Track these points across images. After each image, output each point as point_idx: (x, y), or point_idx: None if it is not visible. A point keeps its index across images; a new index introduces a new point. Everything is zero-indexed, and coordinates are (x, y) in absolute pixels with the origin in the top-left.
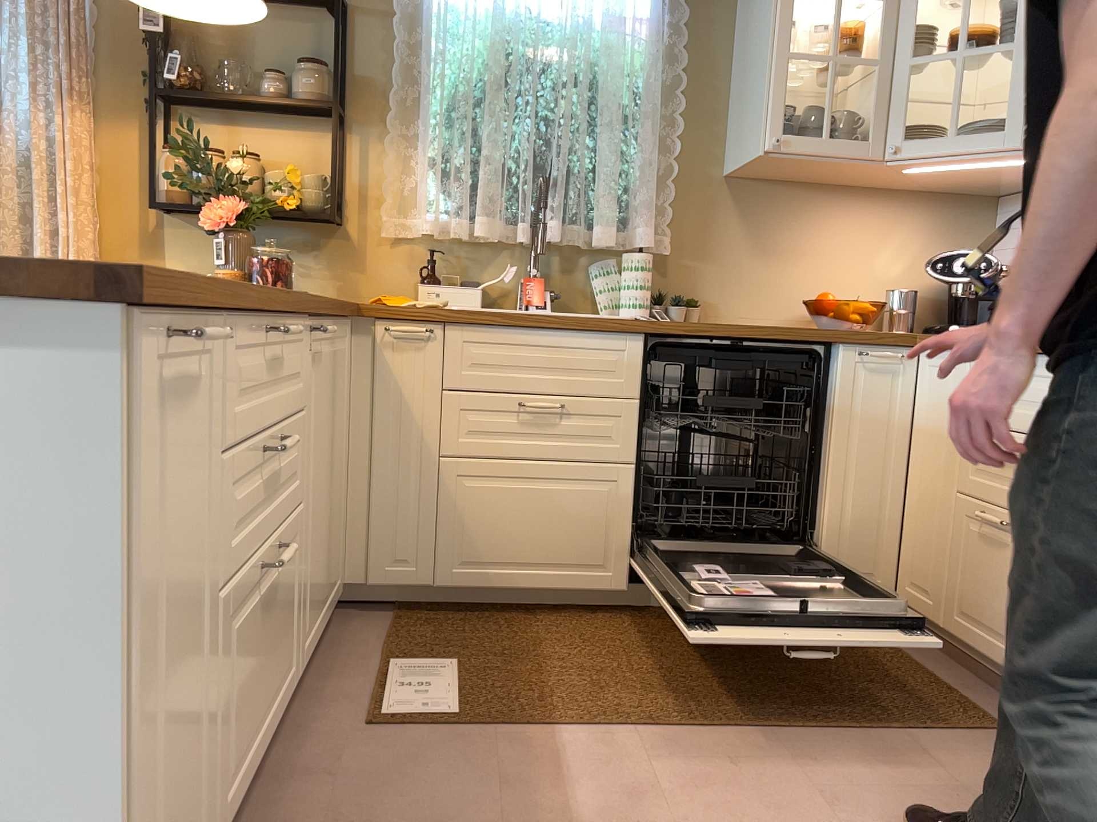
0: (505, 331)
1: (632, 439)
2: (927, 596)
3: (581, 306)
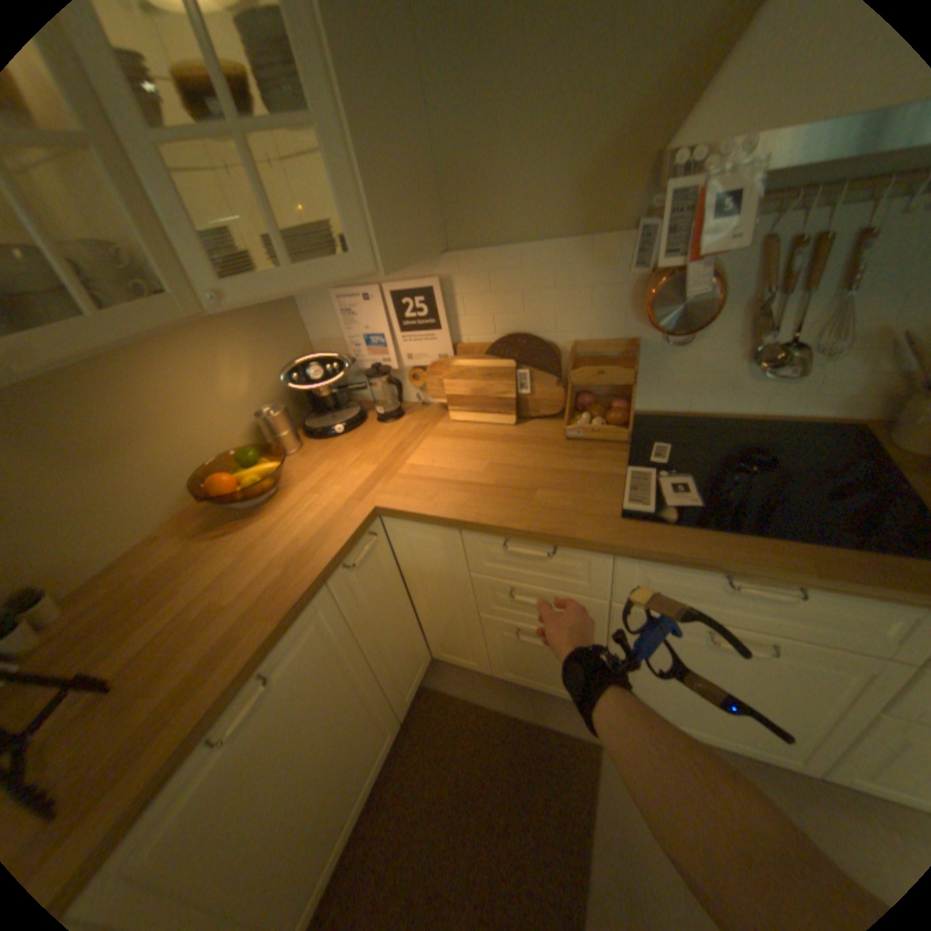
0: None
1: None
2: (465, 659)
3: None
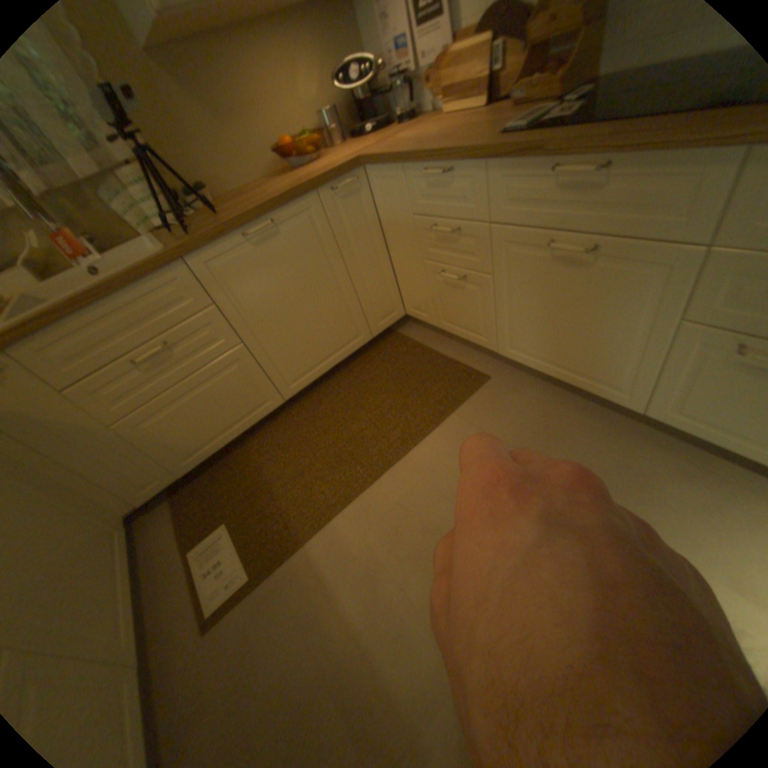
0: (65, 323)
1: (227, 331)
2: (421, 312)
3: (119, 231)
